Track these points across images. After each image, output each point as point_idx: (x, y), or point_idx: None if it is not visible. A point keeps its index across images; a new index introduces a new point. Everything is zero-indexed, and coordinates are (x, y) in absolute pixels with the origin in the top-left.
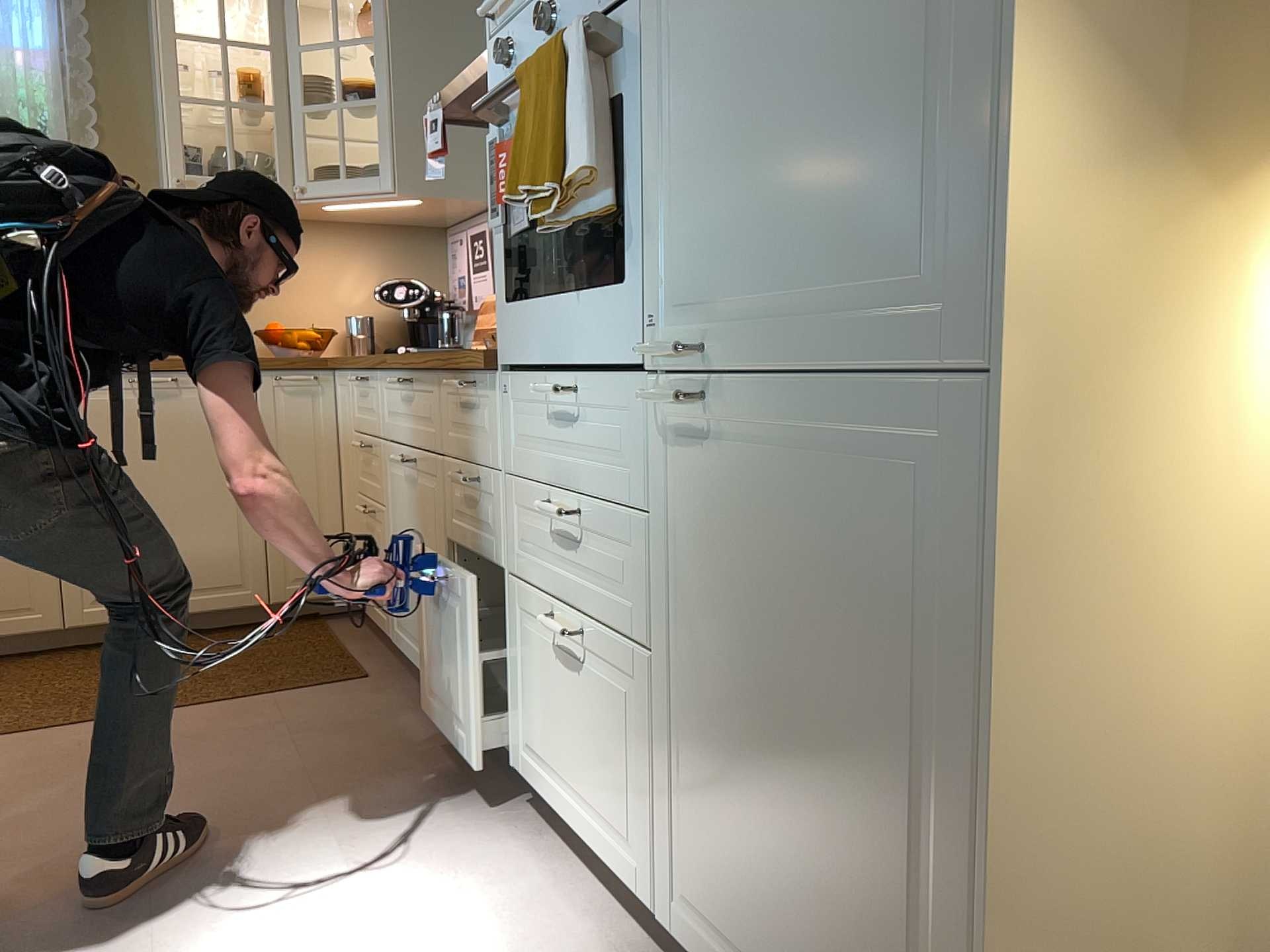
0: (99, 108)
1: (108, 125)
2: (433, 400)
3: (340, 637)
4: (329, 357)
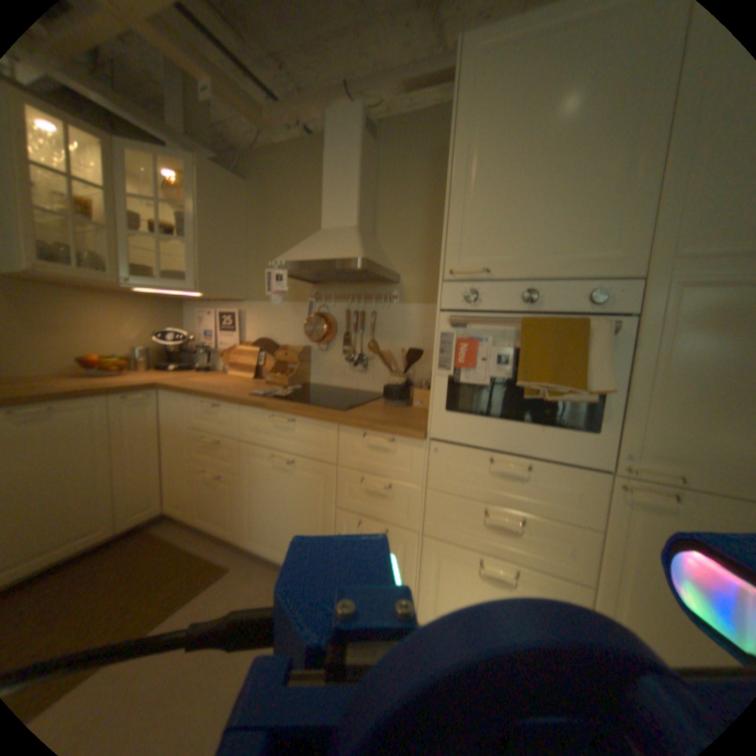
0: None
1: None
2: (325, 437)
3: (170, 545)
4: (150, 383)
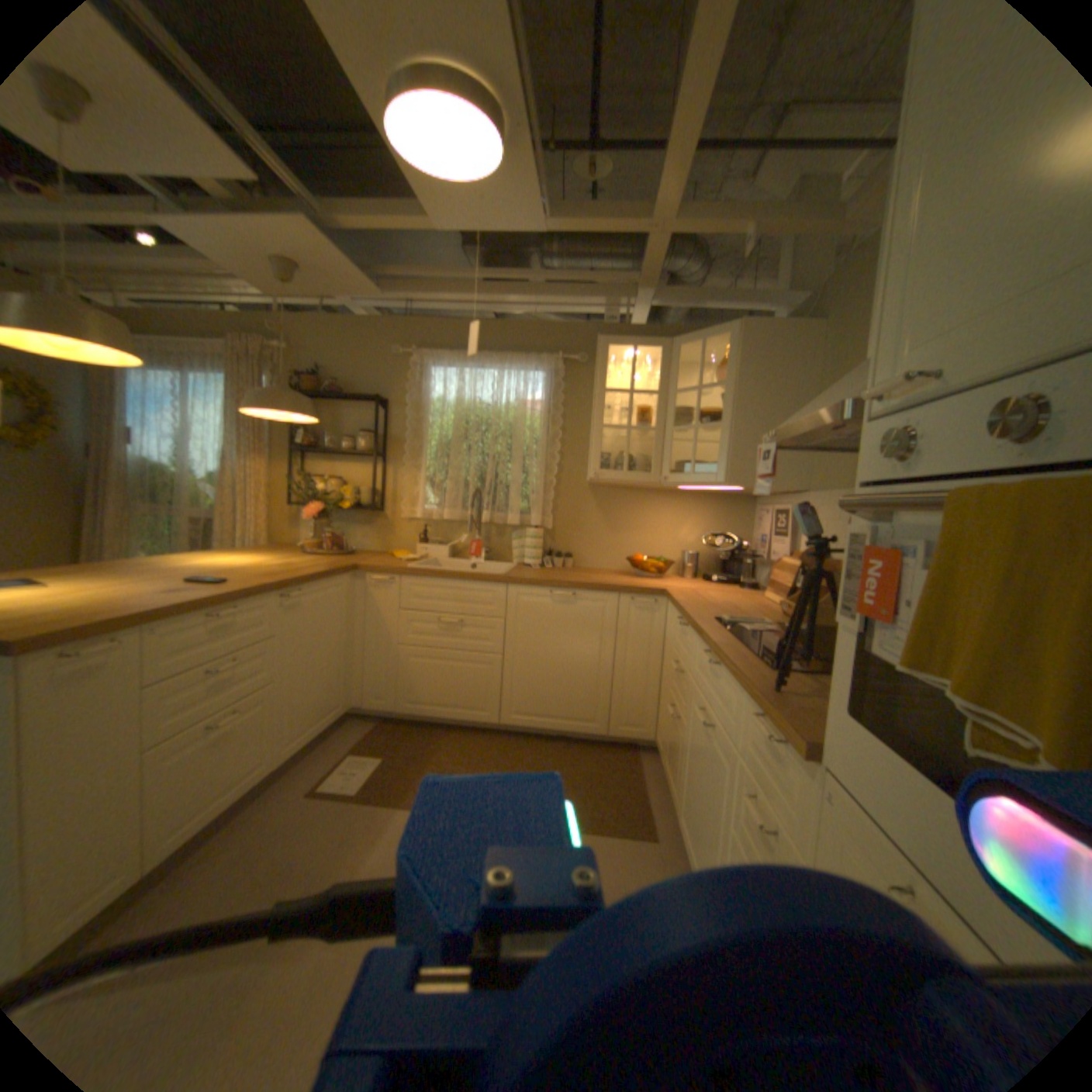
0: (564, 430)
1: (566, 439)
2: (737, 701)
3: (646, 778)
4: (666, 589)
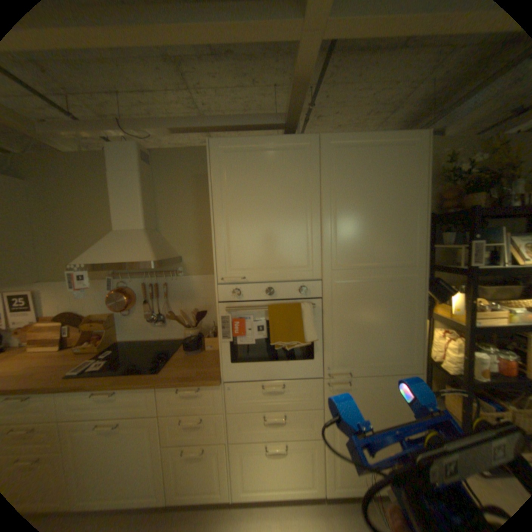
0: None
1: None
2: (145, 398)
3: None
4: None
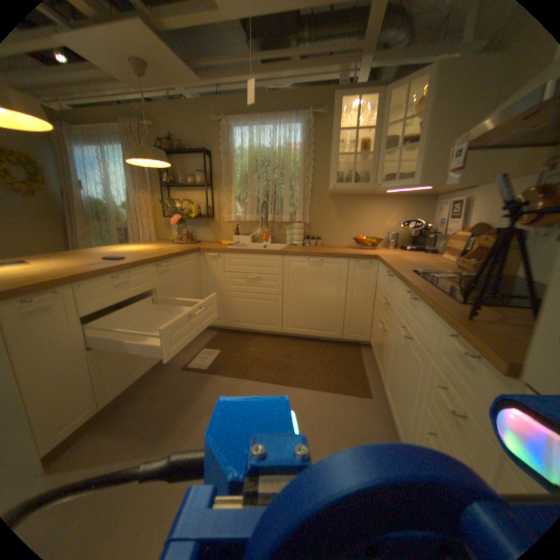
0: (314, 160)
1: (316, 166)
2: (432, 324)
3: (364, 362)
4: (378, 255)
